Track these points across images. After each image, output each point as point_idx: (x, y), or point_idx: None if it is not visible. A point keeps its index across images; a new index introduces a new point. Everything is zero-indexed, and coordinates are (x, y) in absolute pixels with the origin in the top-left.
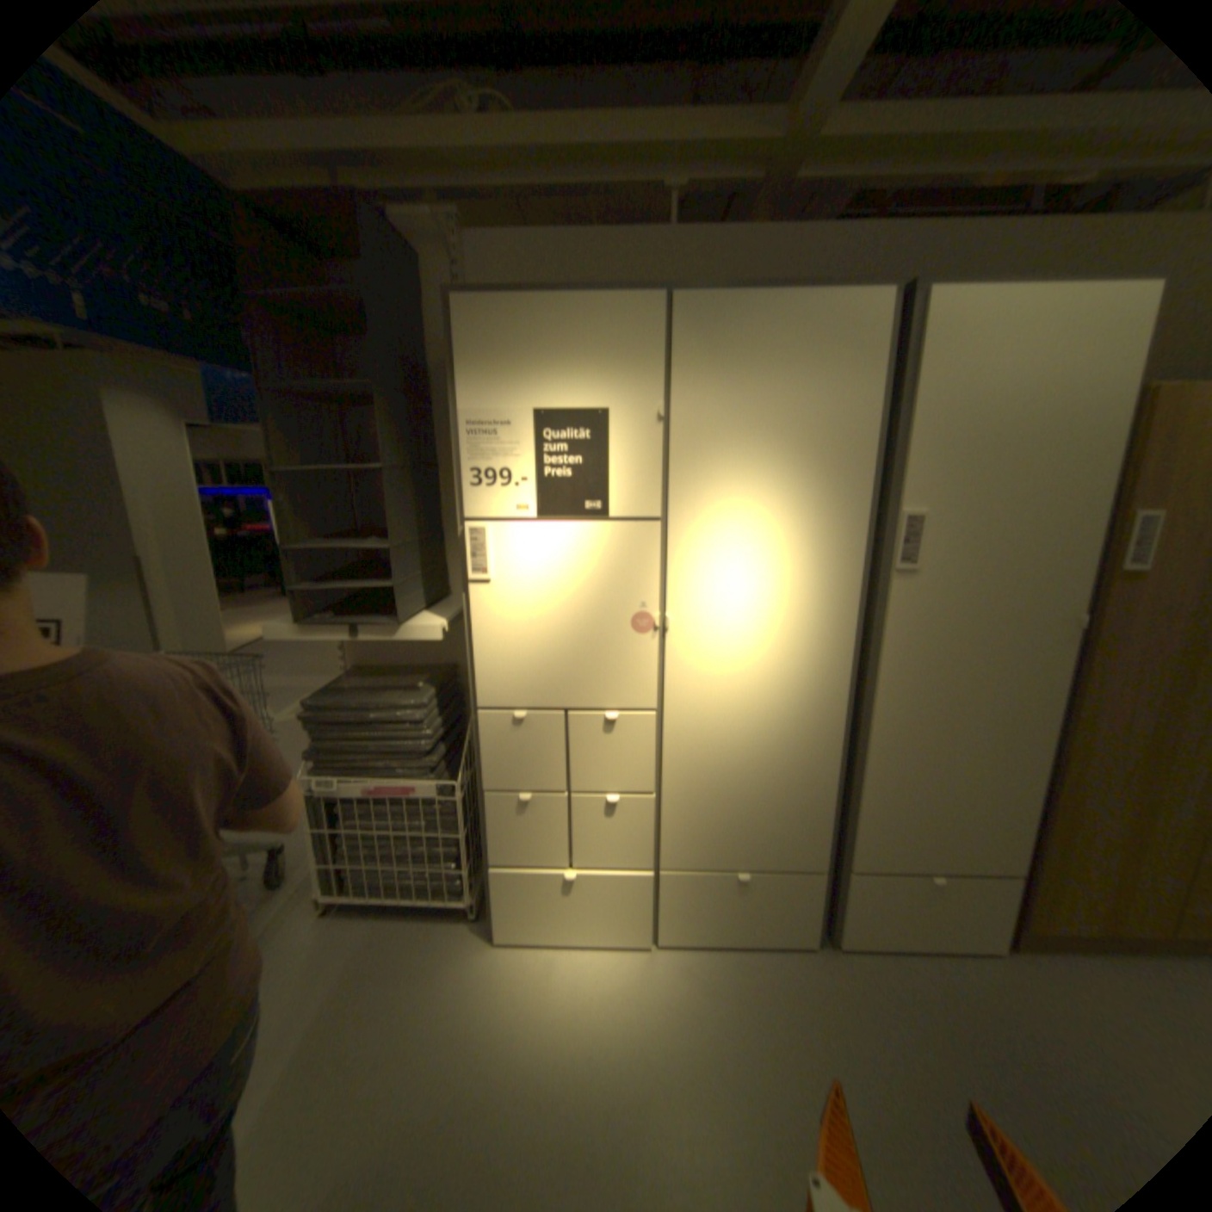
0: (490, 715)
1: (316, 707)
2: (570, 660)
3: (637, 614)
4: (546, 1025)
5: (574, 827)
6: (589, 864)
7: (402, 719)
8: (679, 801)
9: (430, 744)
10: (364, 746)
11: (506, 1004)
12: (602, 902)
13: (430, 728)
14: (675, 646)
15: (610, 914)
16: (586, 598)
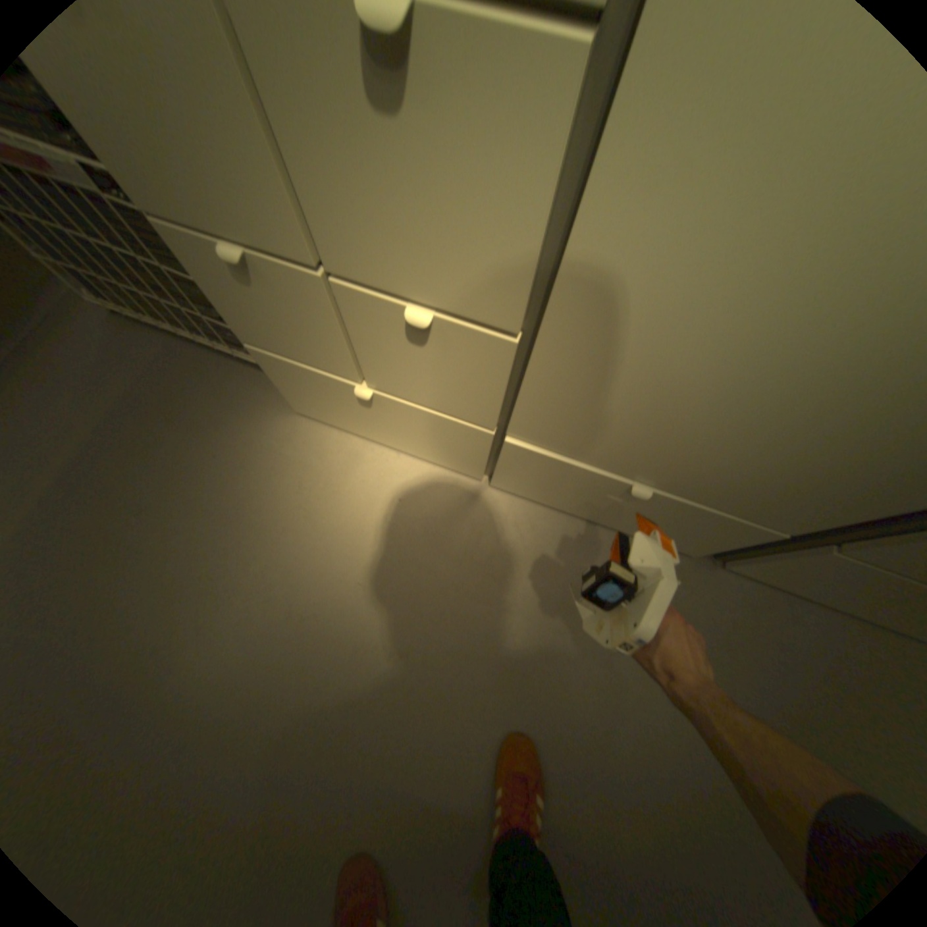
0: None
1: None
2: None
3: None
4: (326, 529)
5: (354, 335)
6: (393, 390)
7: None
8: (574, 366)
9: None
10: None
11: (291, 491)
12: (418, 430)
13: None
14: None
15: (430, 442)
16: None
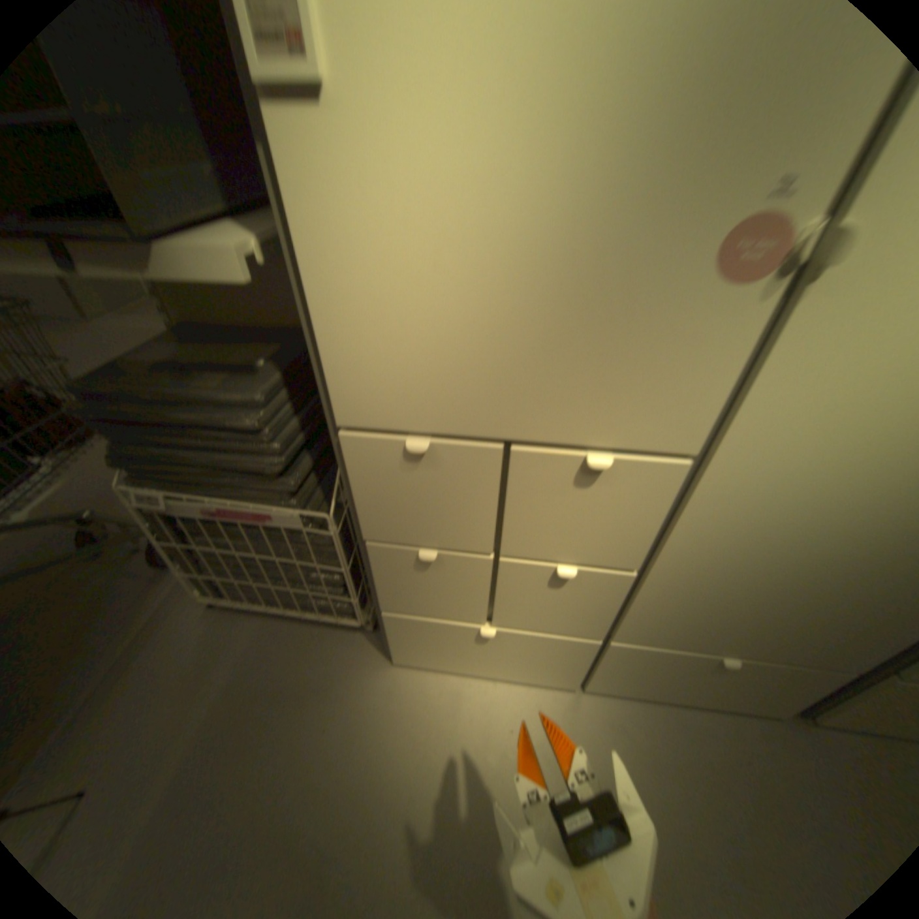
0: (364, 437)
1: (93, 390)
2: (533, 341)
3: (756, 214)
4: (452, 784)
5: (500, 589)
6: (516, 623)
7: (226, 422)
8: (676, 582)
9: (282, 458)
10: (184, 453)
11: (407, 748)
12: (526, 654)
13: (276, 436)
14: (821, 318)
15: (534, 663)
16: (612, 150)
